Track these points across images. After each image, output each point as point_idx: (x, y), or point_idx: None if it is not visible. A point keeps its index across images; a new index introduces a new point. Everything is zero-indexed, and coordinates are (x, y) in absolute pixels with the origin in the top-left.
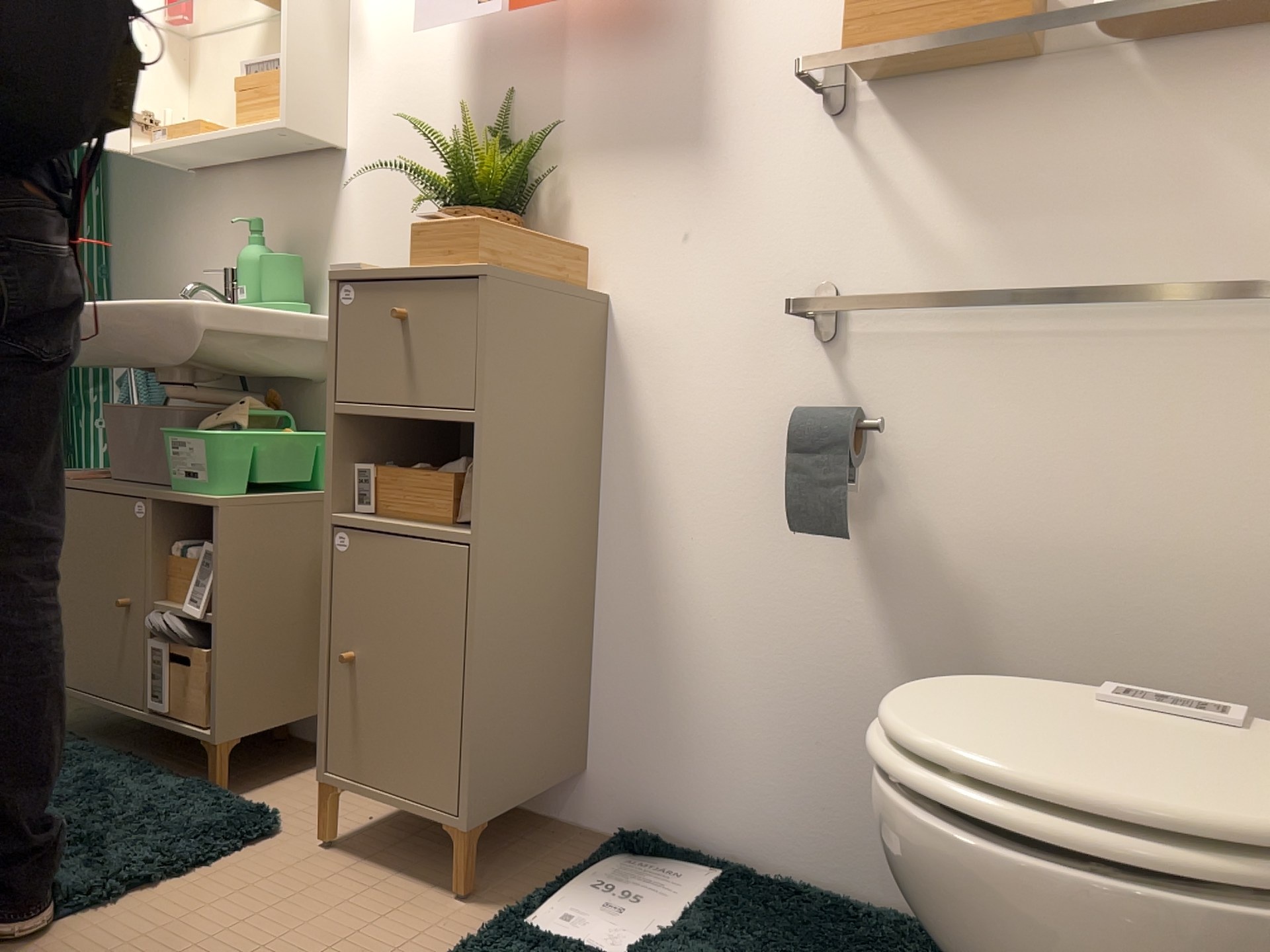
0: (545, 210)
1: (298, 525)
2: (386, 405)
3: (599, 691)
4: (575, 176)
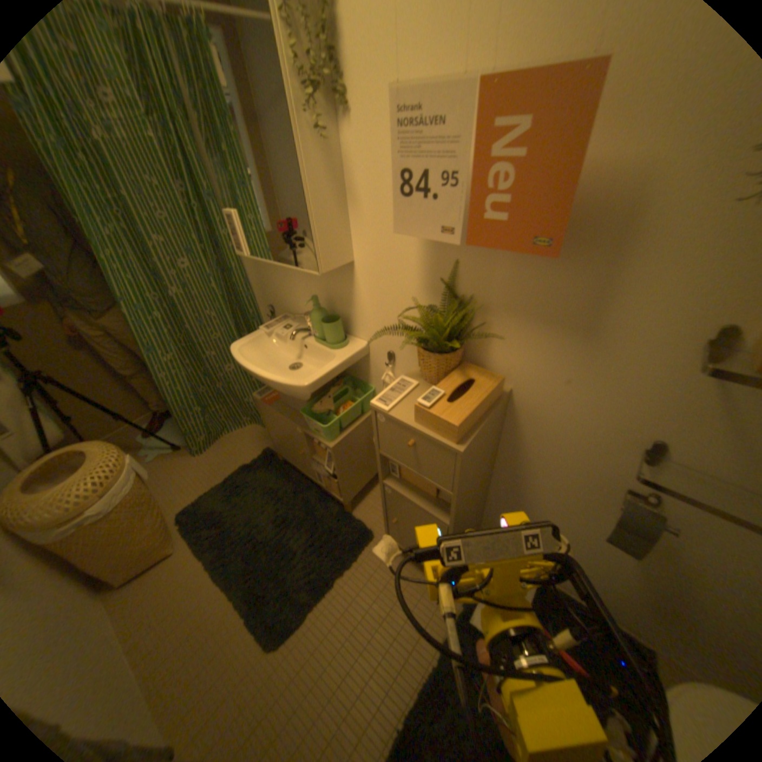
0: (475, 333)
1: (358, 436)
2: (403, 464)
3: (488, 512)
4: (497, 323)
